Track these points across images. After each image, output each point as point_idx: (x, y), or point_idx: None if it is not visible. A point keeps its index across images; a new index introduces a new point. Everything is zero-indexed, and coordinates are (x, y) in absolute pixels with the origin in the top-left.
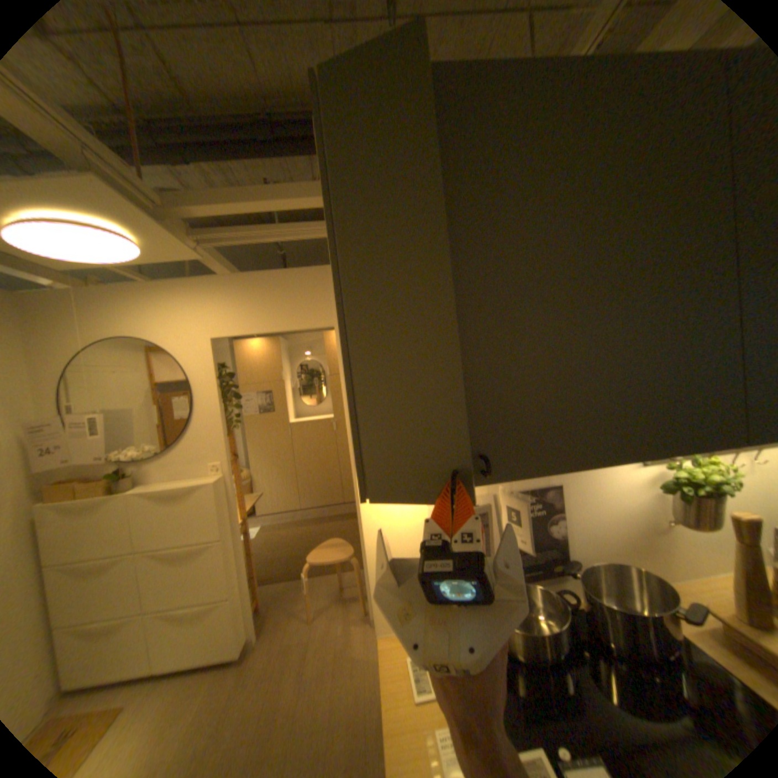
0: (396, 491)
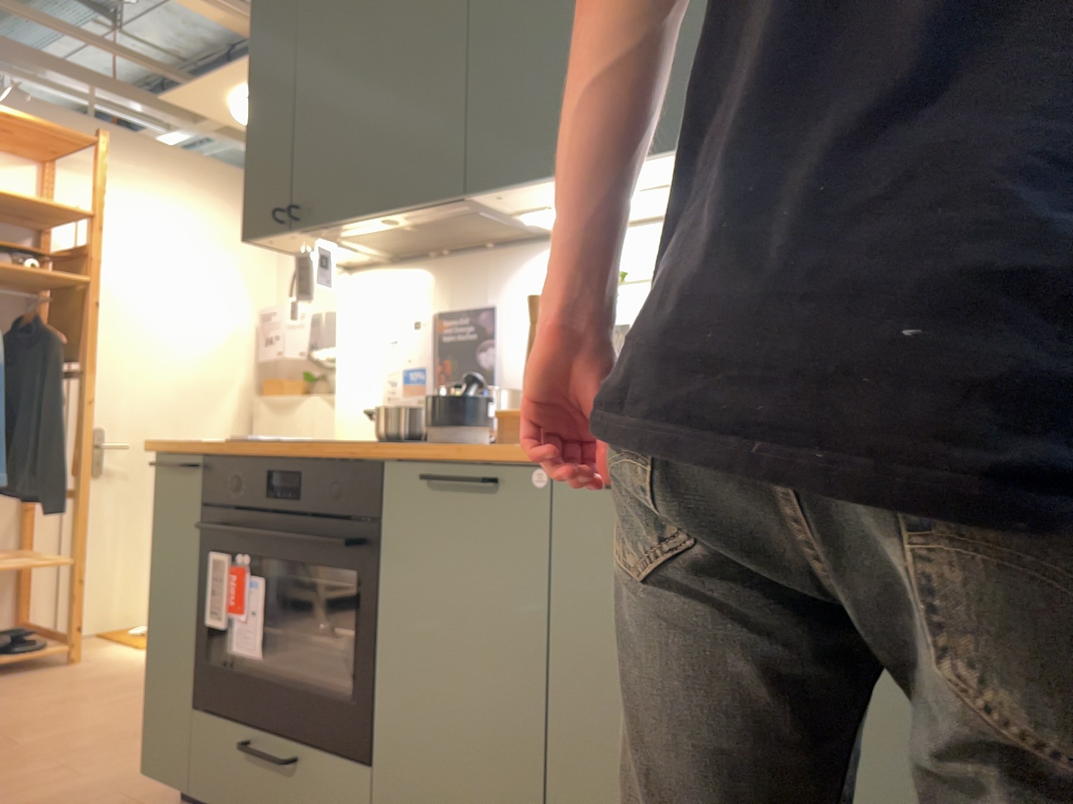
0: (260, 236)
